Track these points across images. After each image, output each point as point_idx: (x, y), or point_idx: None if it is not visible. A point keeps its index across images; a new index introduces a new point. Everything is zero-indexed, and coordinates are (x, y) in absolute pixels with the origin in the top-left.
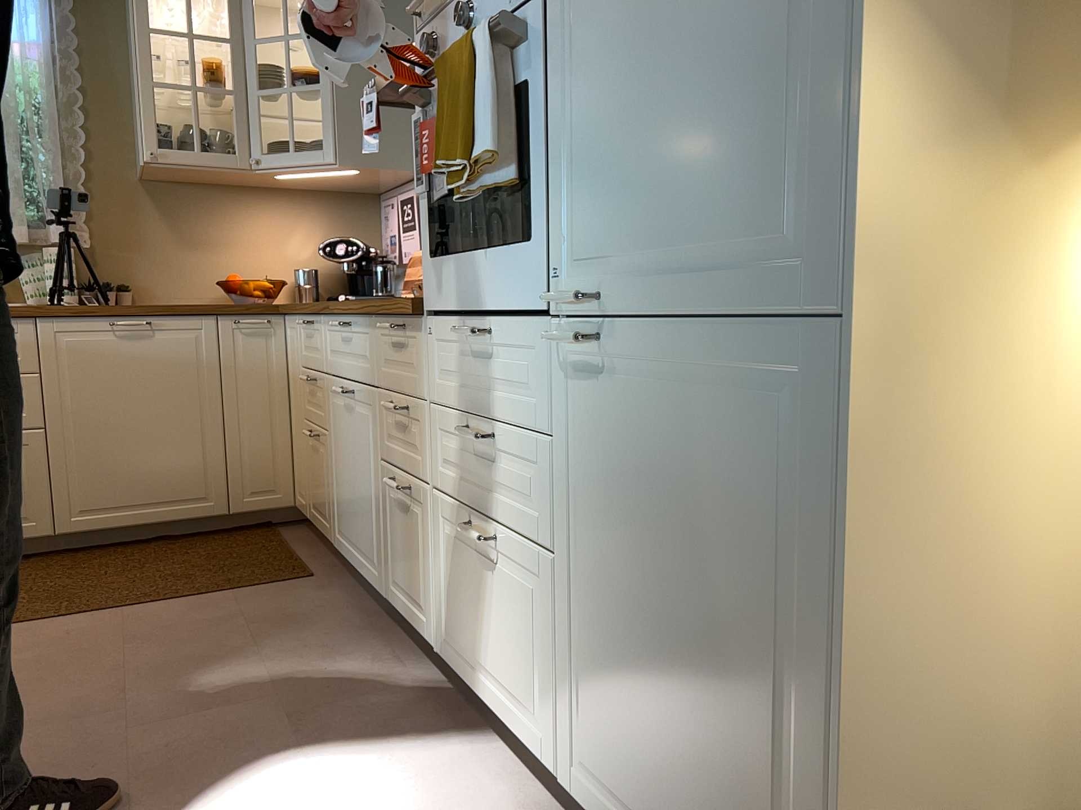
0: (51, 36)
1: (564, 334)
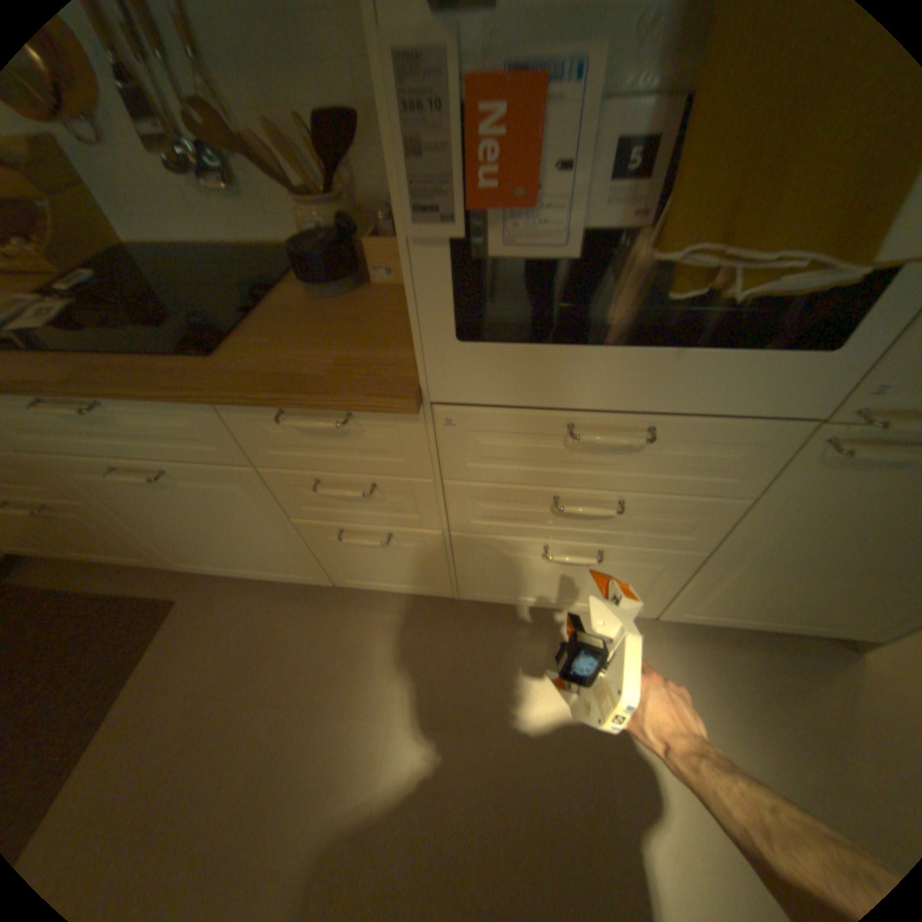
0: None
1: (847, 439)
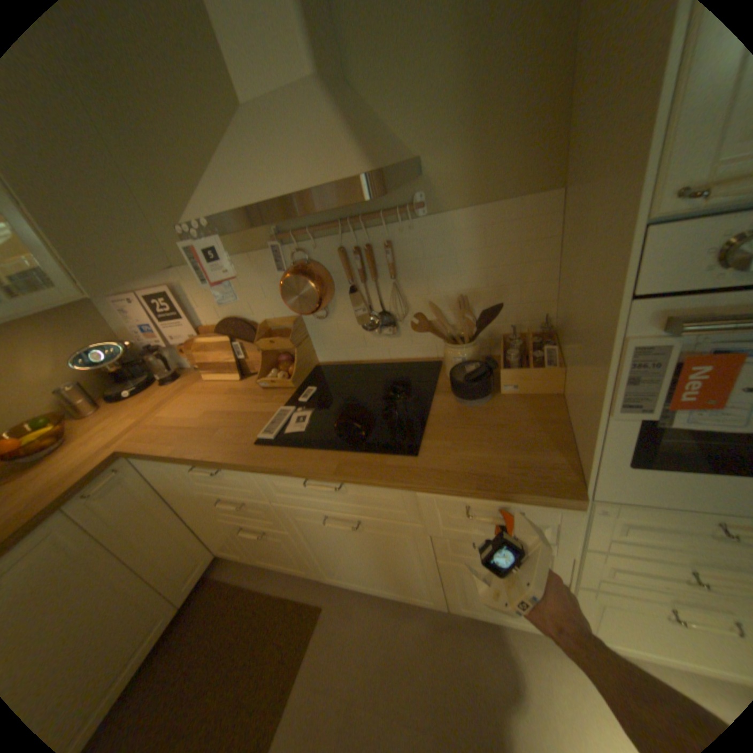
0: None
1: None
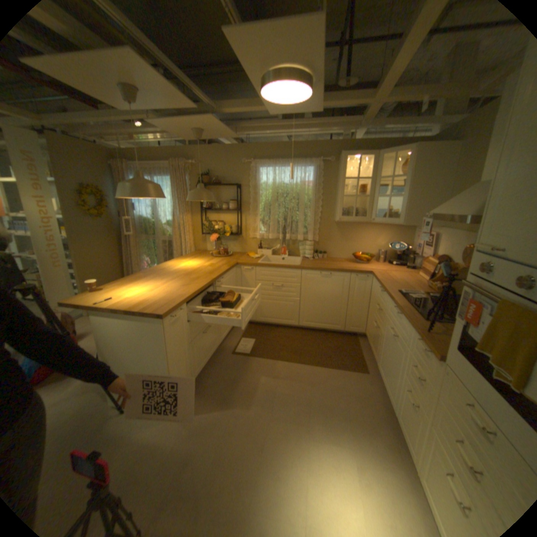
0: (315, 179)
1: None
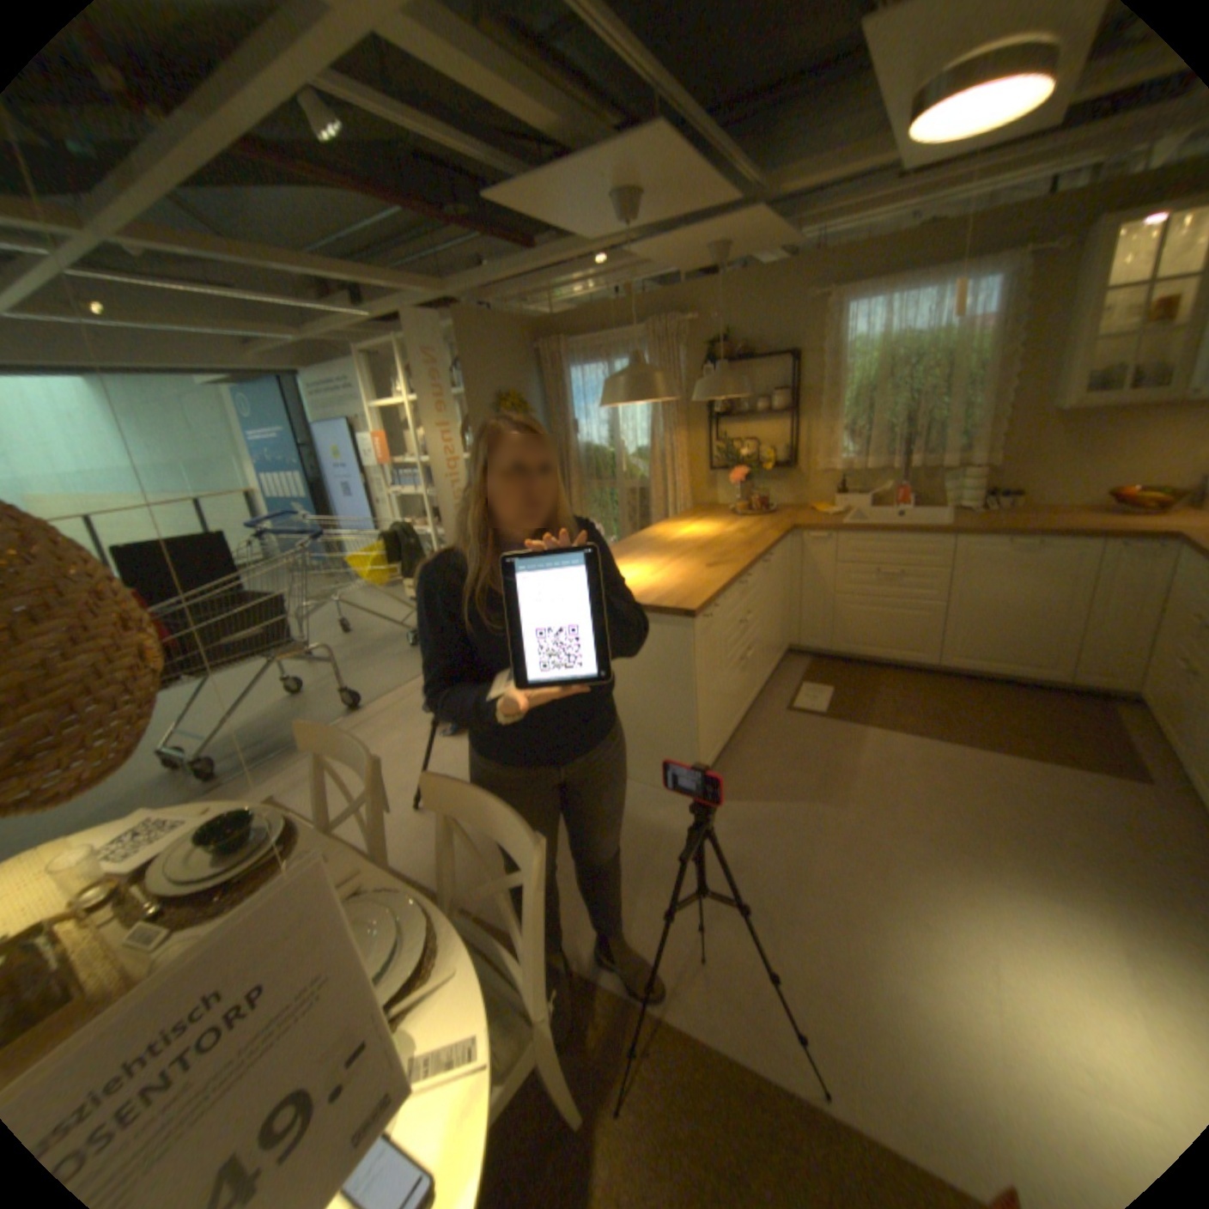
0: (1005, 305)
1: None
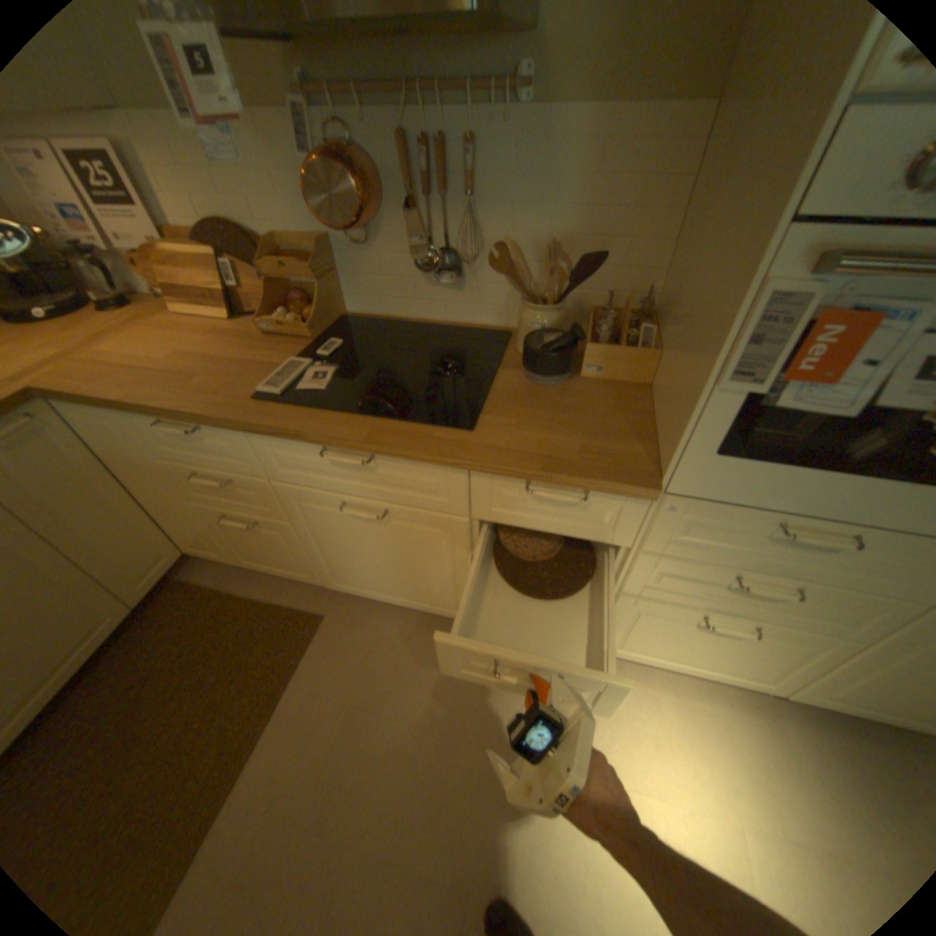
0: None
1: None
